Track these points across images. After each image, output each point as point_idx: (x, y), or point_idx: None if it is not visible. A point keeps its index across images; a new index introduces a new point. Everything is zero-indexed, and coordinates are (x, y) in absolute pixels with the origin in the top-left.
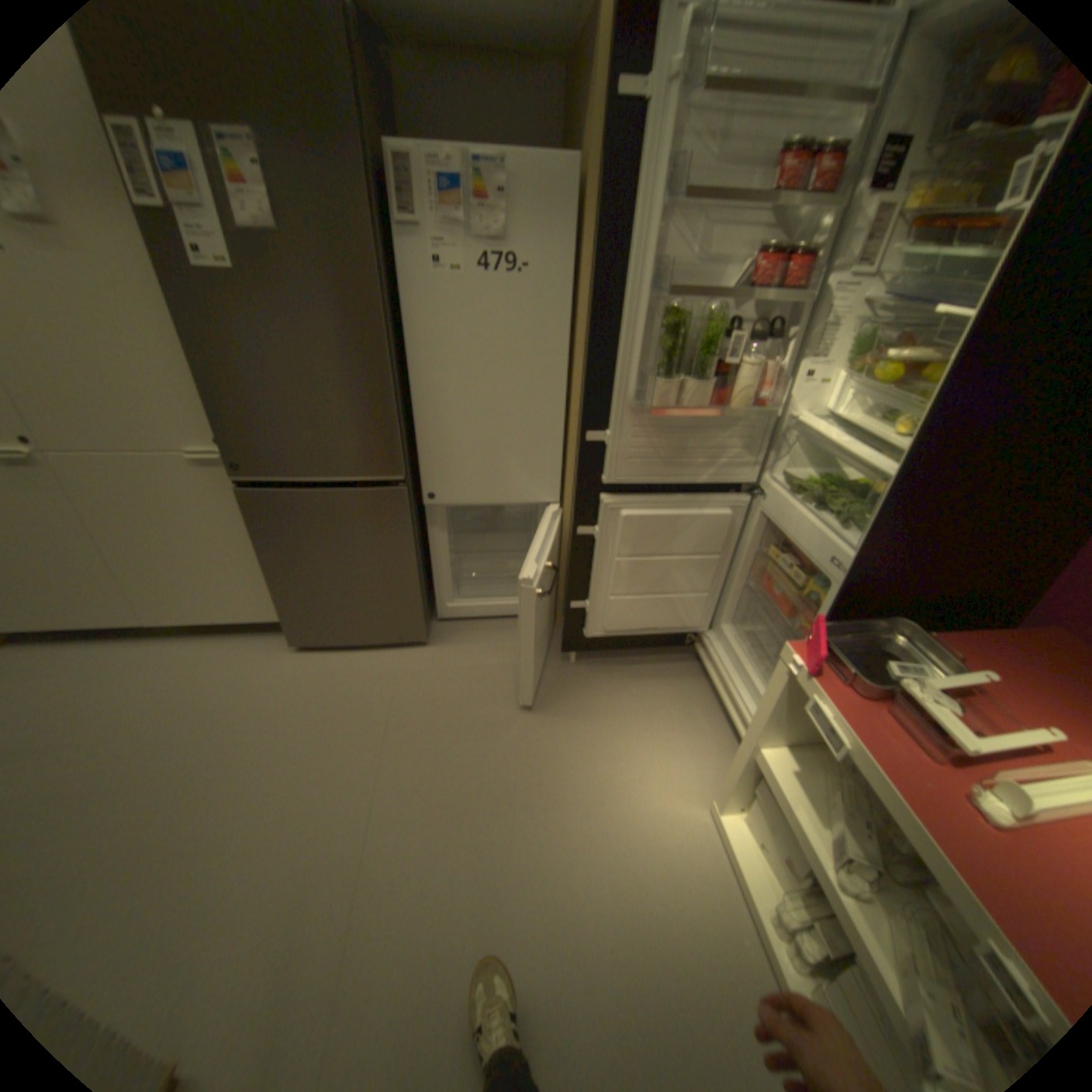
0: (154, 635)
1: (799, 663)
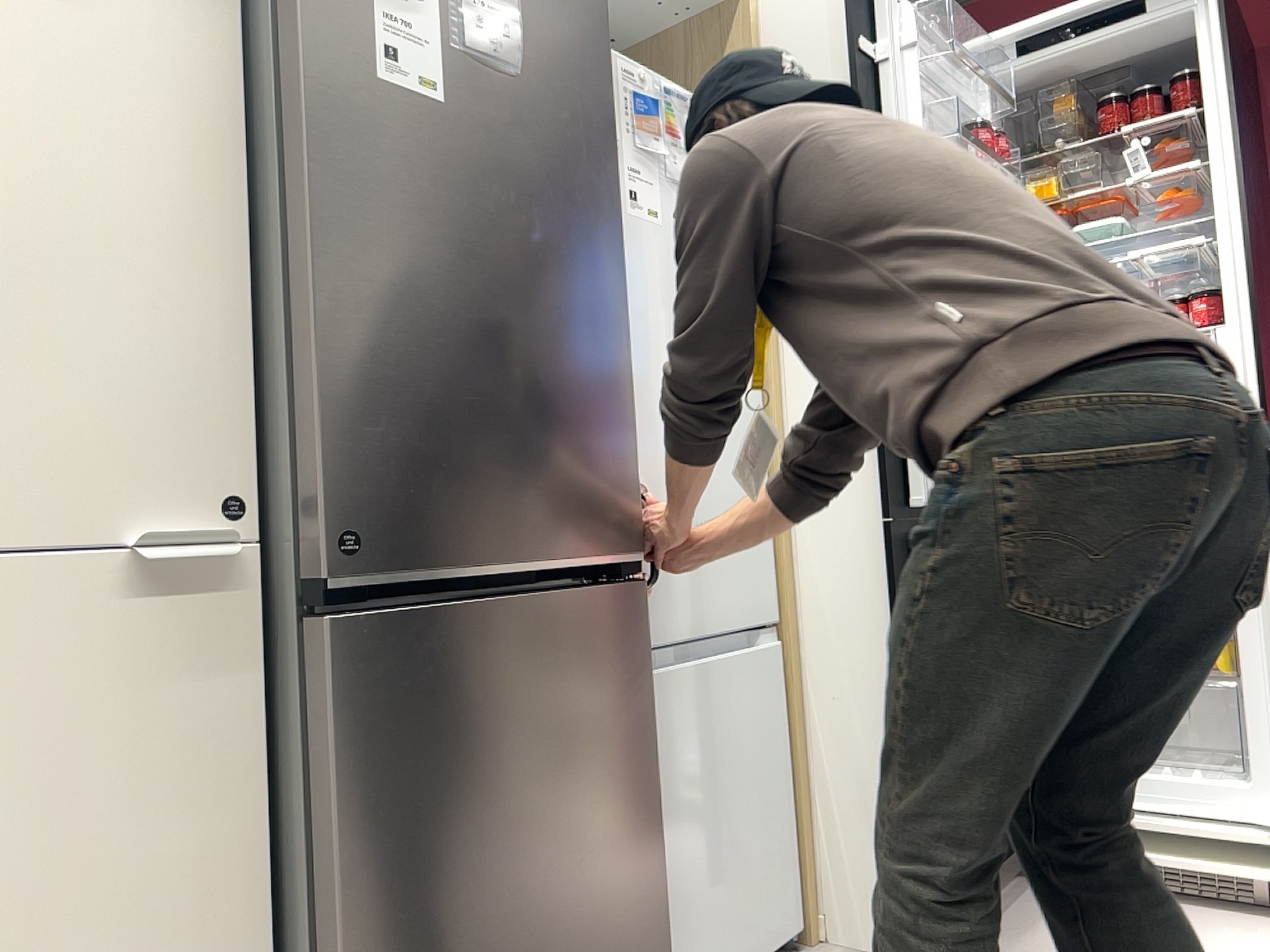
0: None
1: None
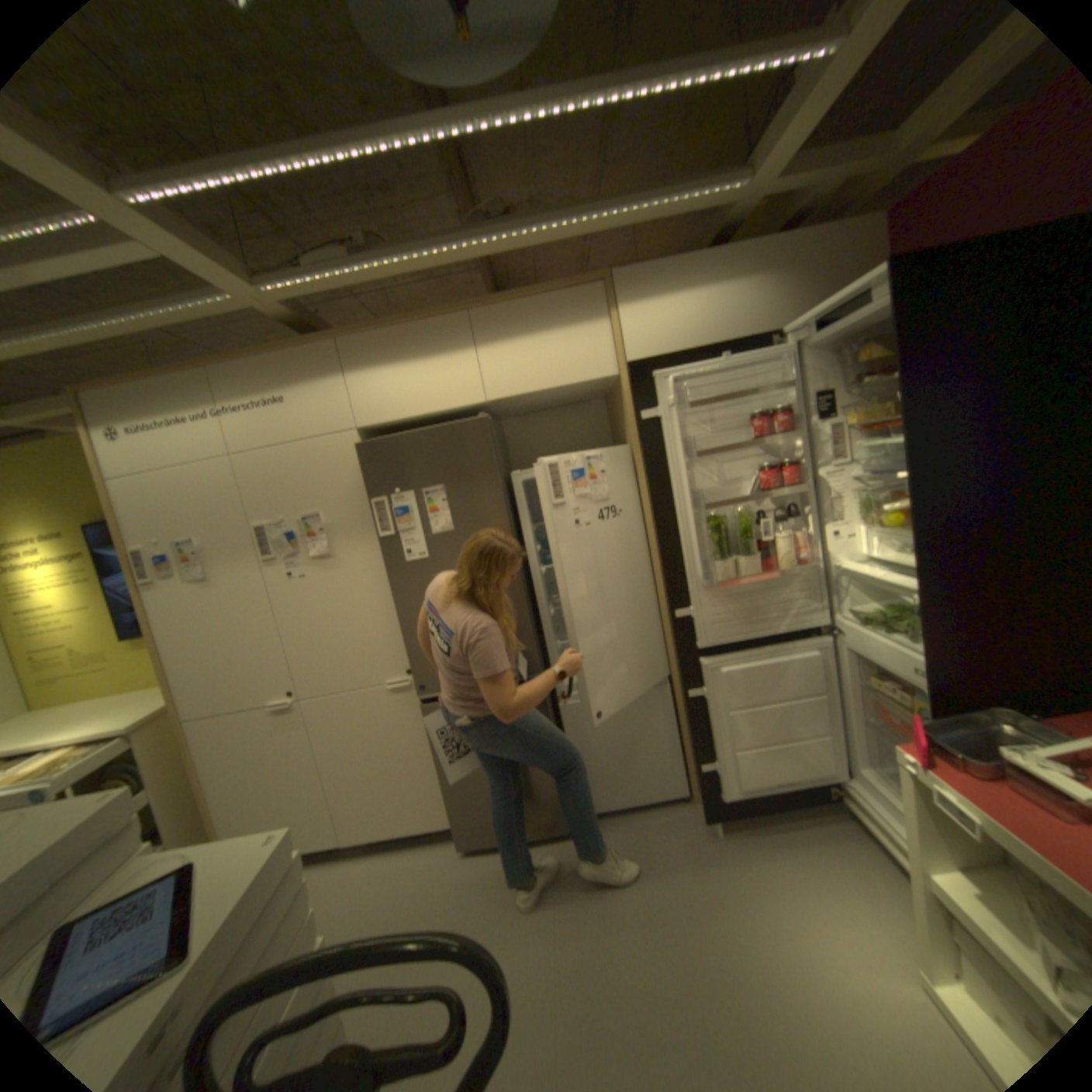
0: (343, 857)
1: (913, 763)
